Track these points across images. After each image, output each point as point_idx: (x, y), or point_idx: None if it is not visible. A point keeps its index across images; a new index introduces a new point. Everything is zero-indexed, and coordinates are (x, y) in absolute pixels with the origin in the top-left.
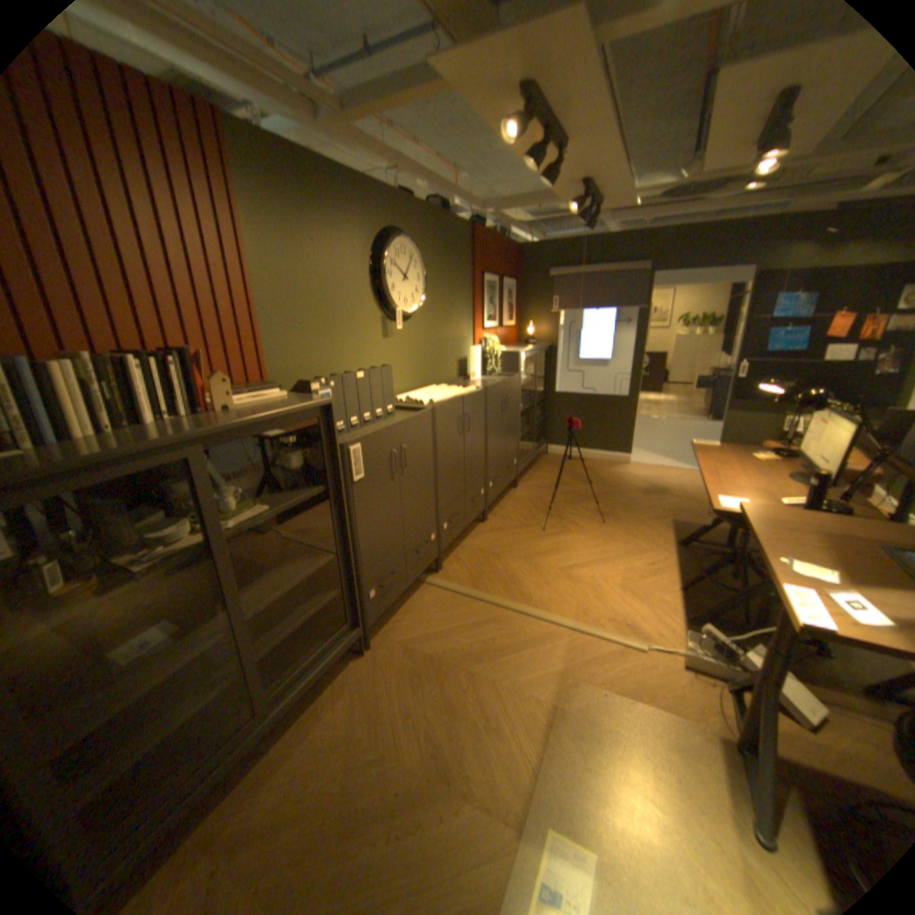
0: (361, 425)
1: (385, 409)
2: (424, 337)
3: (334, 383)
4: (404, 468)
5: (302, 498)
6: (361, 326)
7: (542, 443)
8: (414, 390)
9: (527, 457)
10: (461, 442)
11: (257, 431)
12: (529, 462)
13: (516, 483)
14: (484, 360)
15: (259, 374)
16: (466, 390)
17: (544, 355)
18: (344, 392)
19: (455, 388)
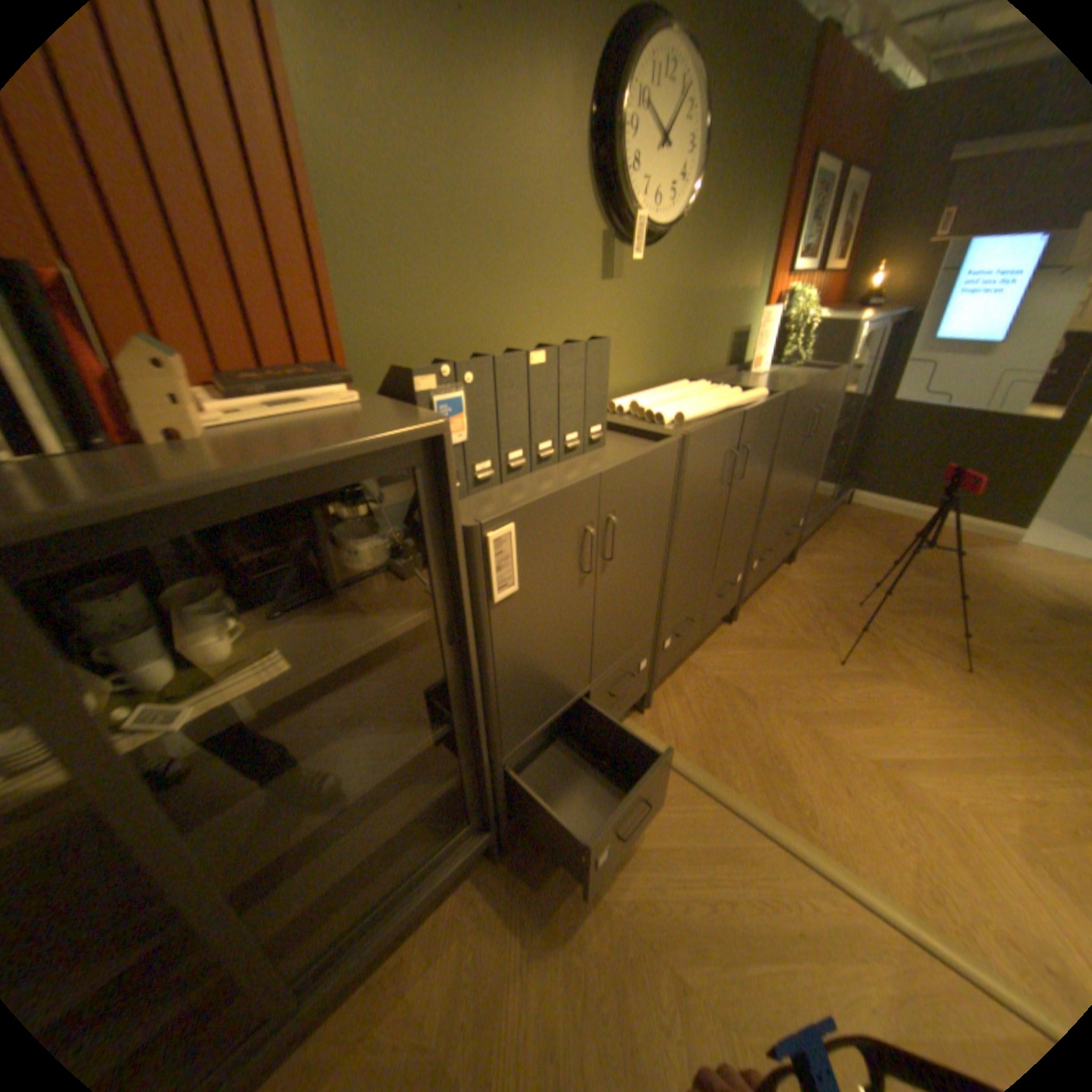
0: (530, 466)
1: (584, 433)
2: (681, 283)
3: (474, 375)
4: (607, 559)
5: (370, 643)
6: (560, 249)
7: (848, 486)
8: (647, 386)
9: (821, 512)
10: (724, 498)
11: (214, 515)
12: (822, 520)
13: (795, 555)
14: (782, 333)
15: (322, 345)
16: (750, 394)
17: (891, 329)
18: (495, 396)
19: (726, 388)
